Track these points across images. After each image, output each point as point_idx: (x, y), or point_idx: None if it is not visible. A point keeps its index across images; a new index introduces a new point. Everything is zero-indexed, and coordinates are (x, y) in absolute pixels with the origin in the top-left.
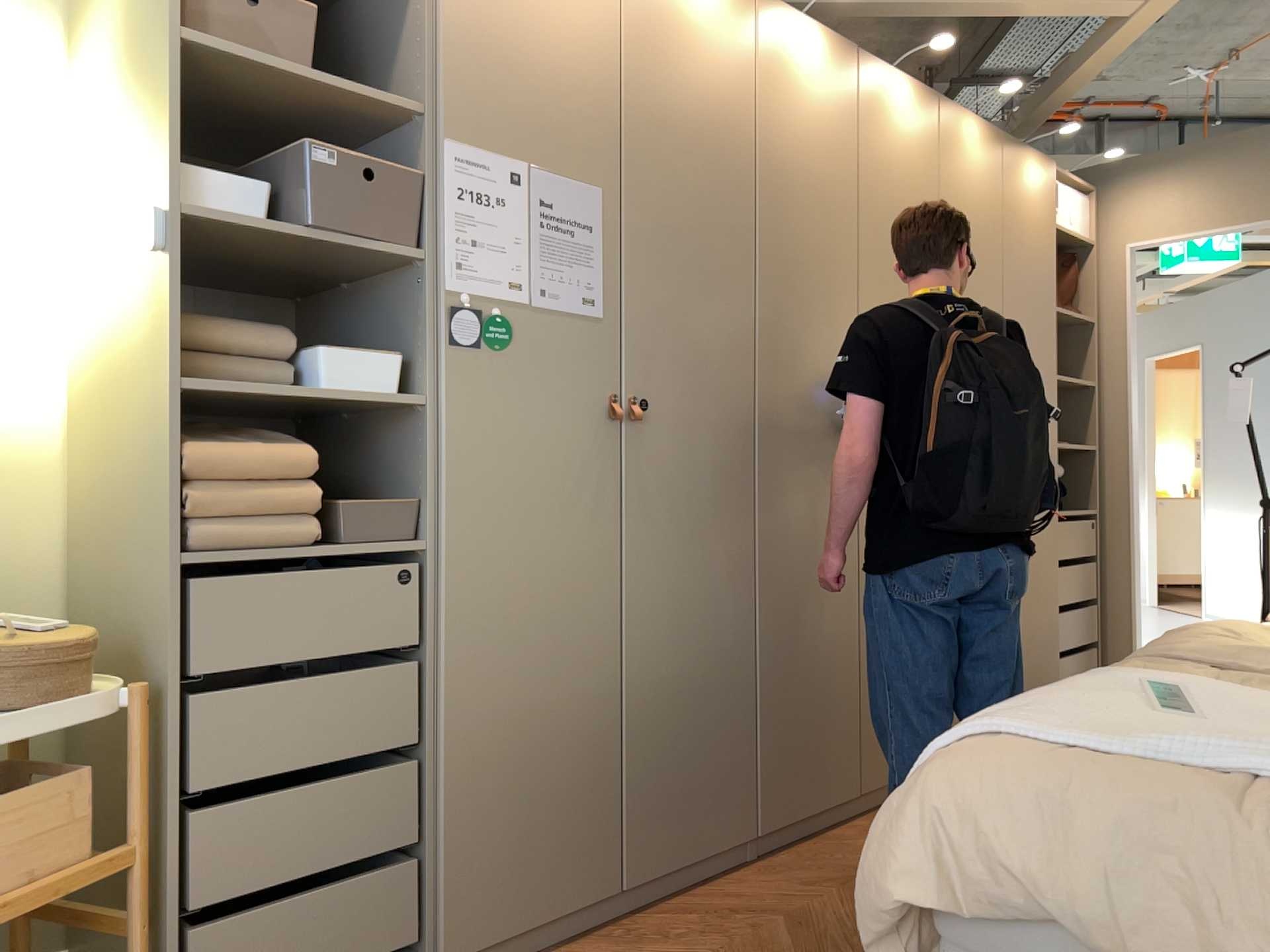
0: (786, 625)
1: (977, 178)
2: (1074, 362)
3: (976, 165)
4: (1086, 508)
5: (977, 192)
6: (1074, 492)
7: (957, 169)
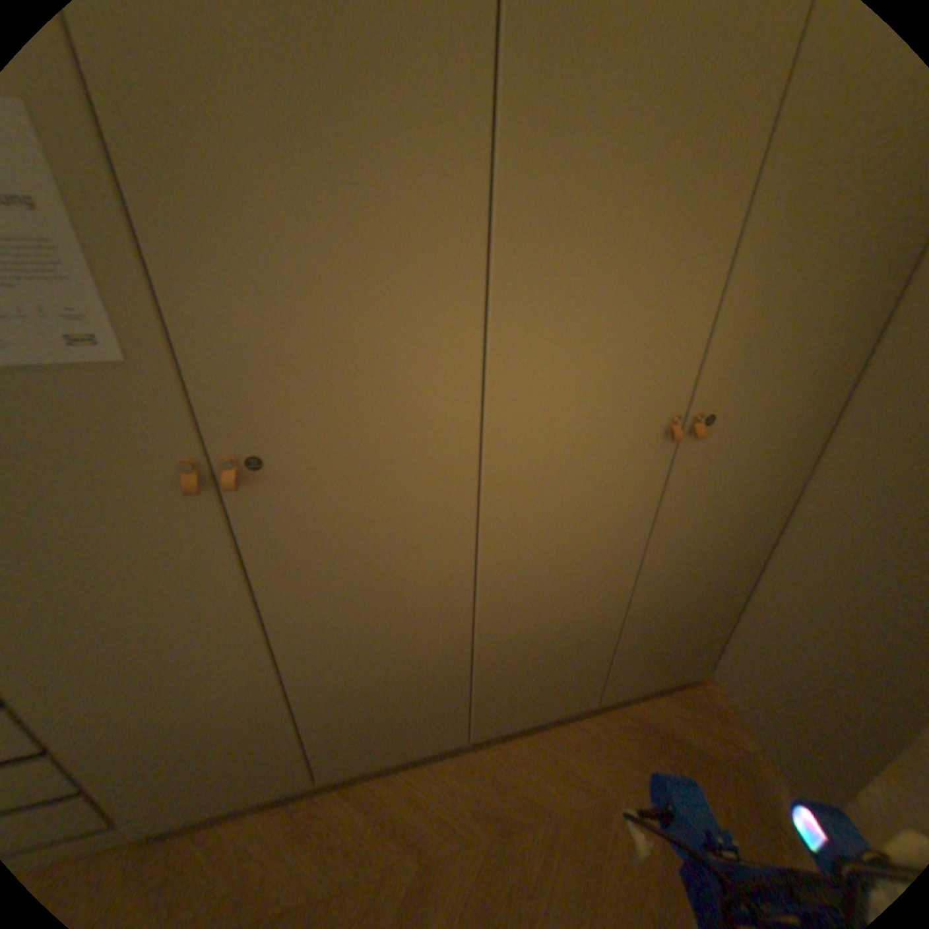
0: (516, 627)
1: None
2: None
3: None
4: None
5: None
6: None
7: None
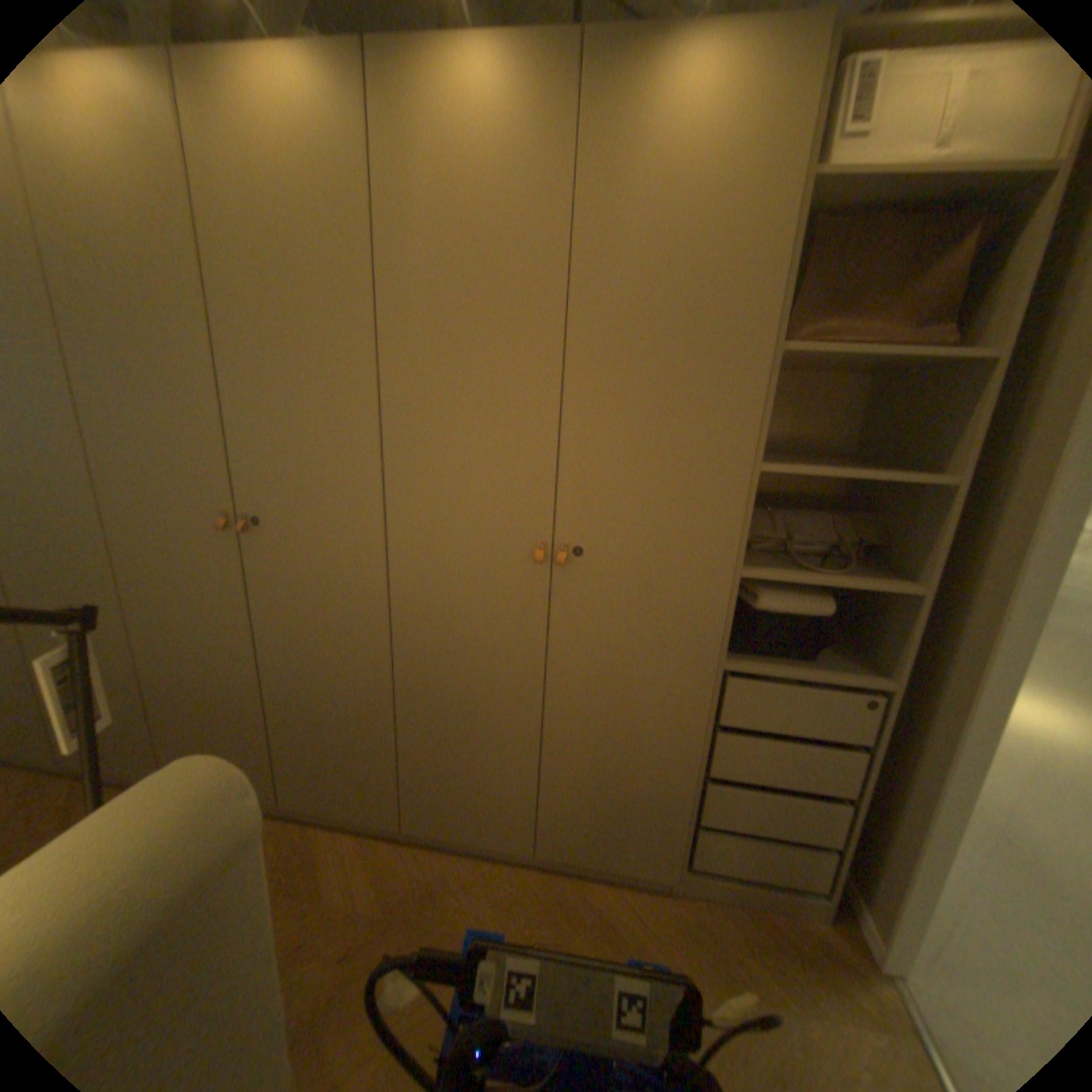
0: (160, 670)
1: (475, 160)
2: (955, 435)
3: (476, 133)
4: (859, 683)
5: (475, 185)
6: (892, 648)
7: (413, 161)
